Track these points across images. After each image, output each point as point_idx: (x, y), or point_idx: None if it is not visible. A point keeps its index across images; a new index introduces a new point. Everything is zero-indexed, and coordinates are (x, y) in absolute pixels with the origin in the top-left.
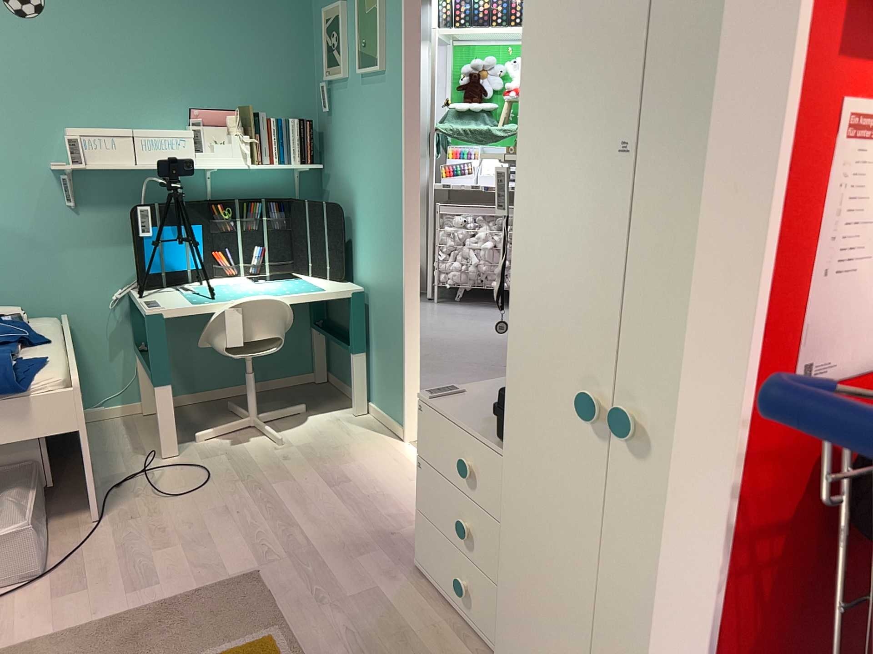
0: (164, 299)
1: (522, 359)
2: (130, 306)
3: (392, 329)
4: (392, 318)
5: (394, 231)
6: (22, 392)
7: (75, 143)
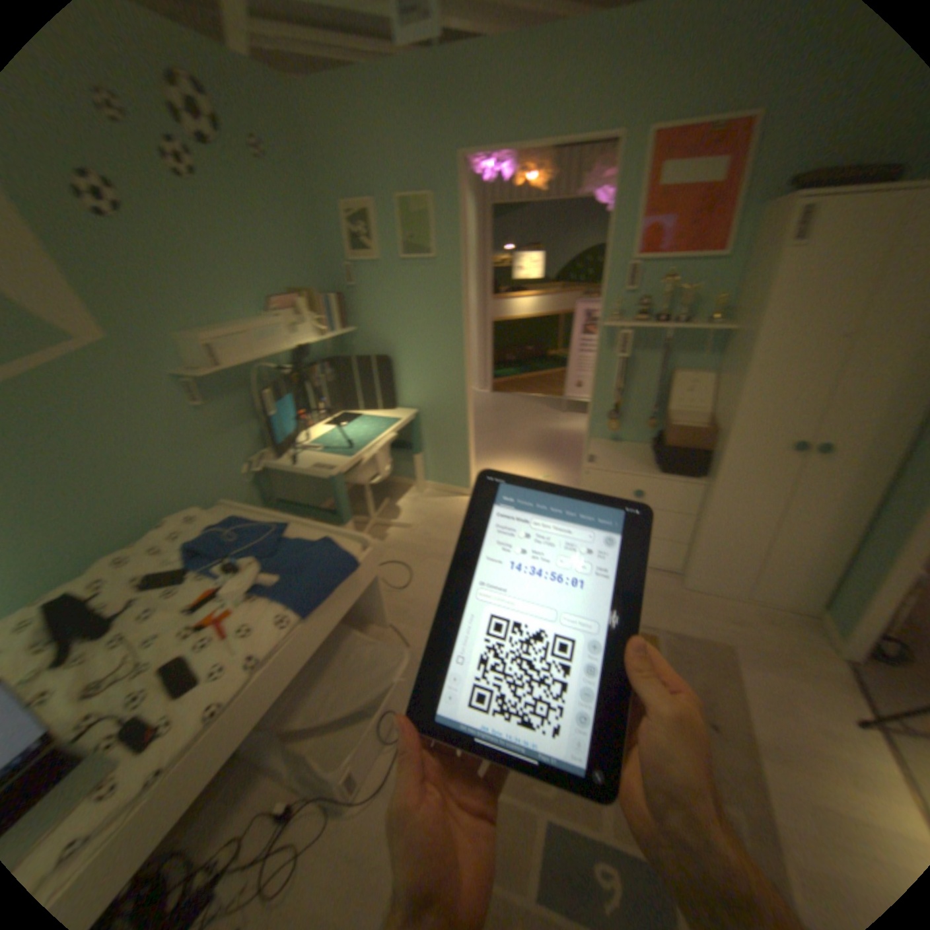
0: (314, 461)
1: (740, 435)
2: (249, 475)
3: (449, 432)
4: (449, 426)
5: (450, 370)
6: (354, 568)
7: (203, 348)
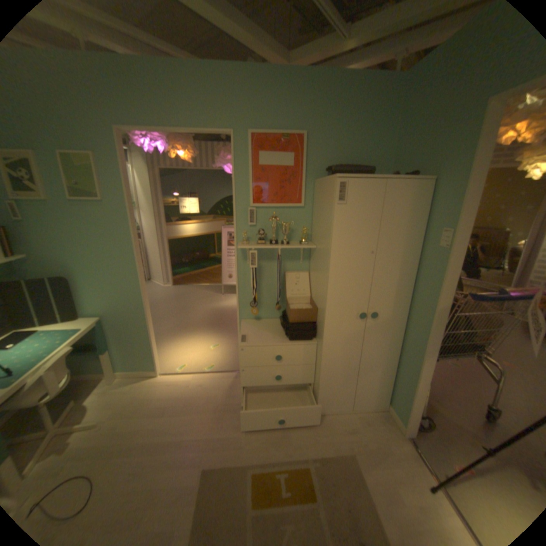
0: None
1: (332, 313)
2: None
3: (133, 330)
4: (132, 325)
5: (128, 283)
6: None
7: None
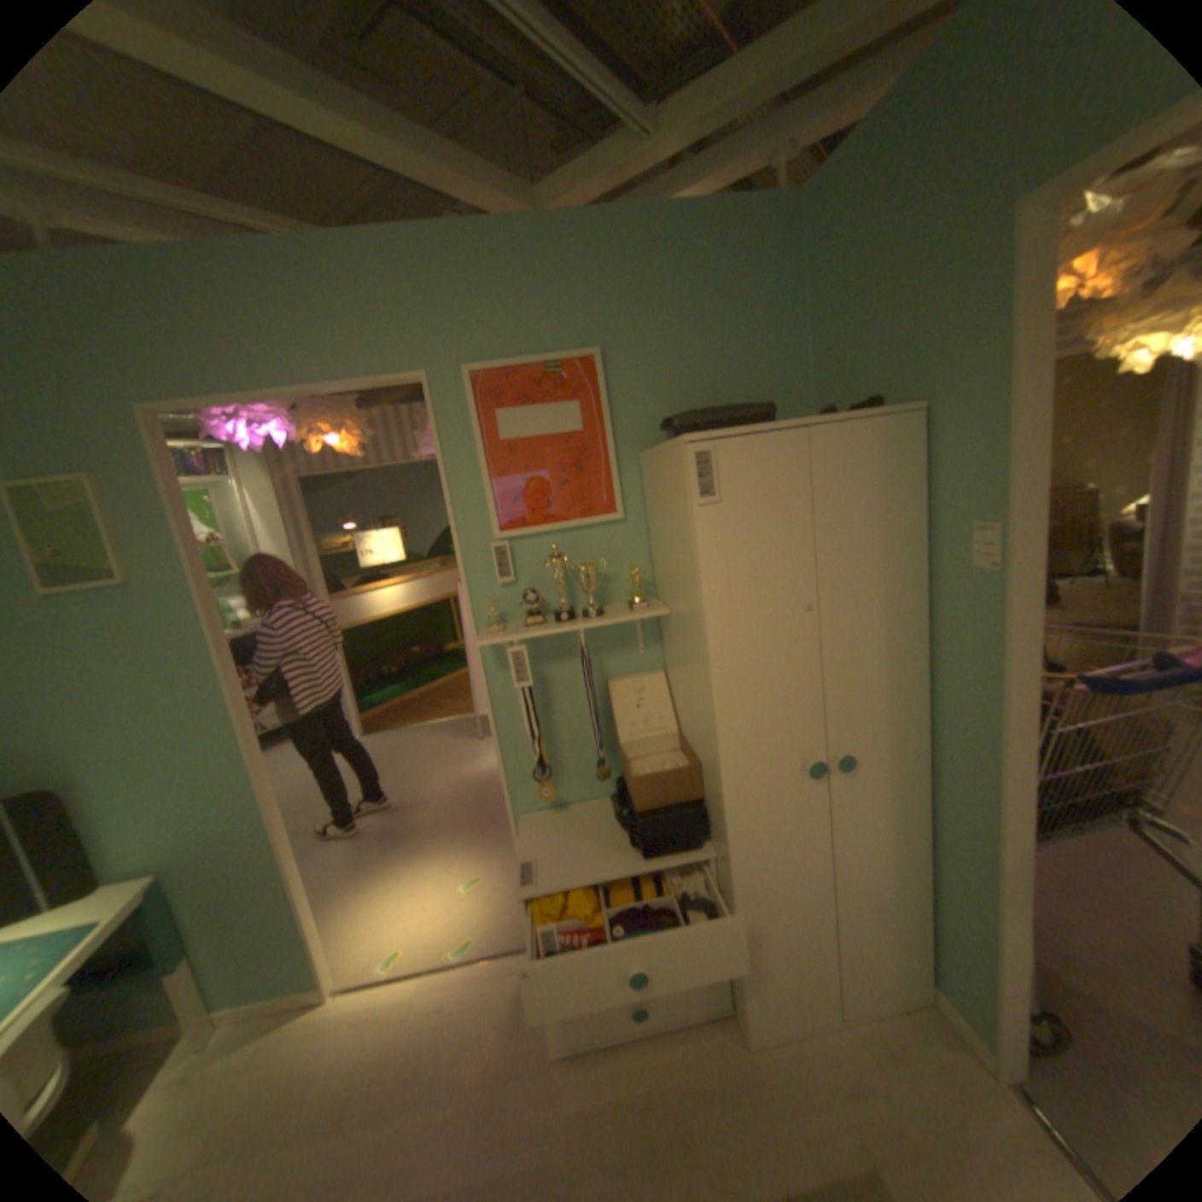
0: None
1: (739, 777)
2: None
3: (250, 893)
4: (245, 880)
5: (221, 774)
6: None
7: None
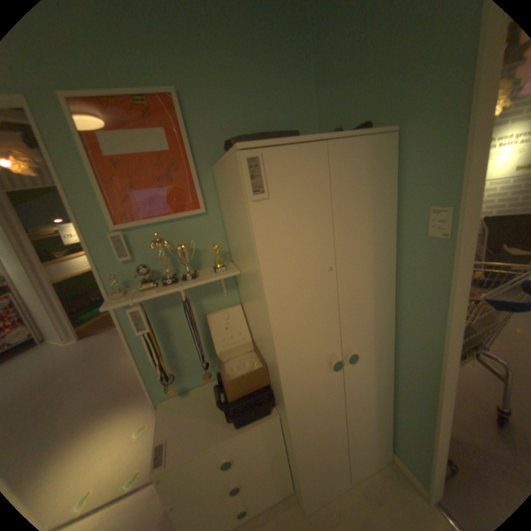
0: None
1: (292, 379)
2: None
3: None
4: None
5: None
6: None
7: None
